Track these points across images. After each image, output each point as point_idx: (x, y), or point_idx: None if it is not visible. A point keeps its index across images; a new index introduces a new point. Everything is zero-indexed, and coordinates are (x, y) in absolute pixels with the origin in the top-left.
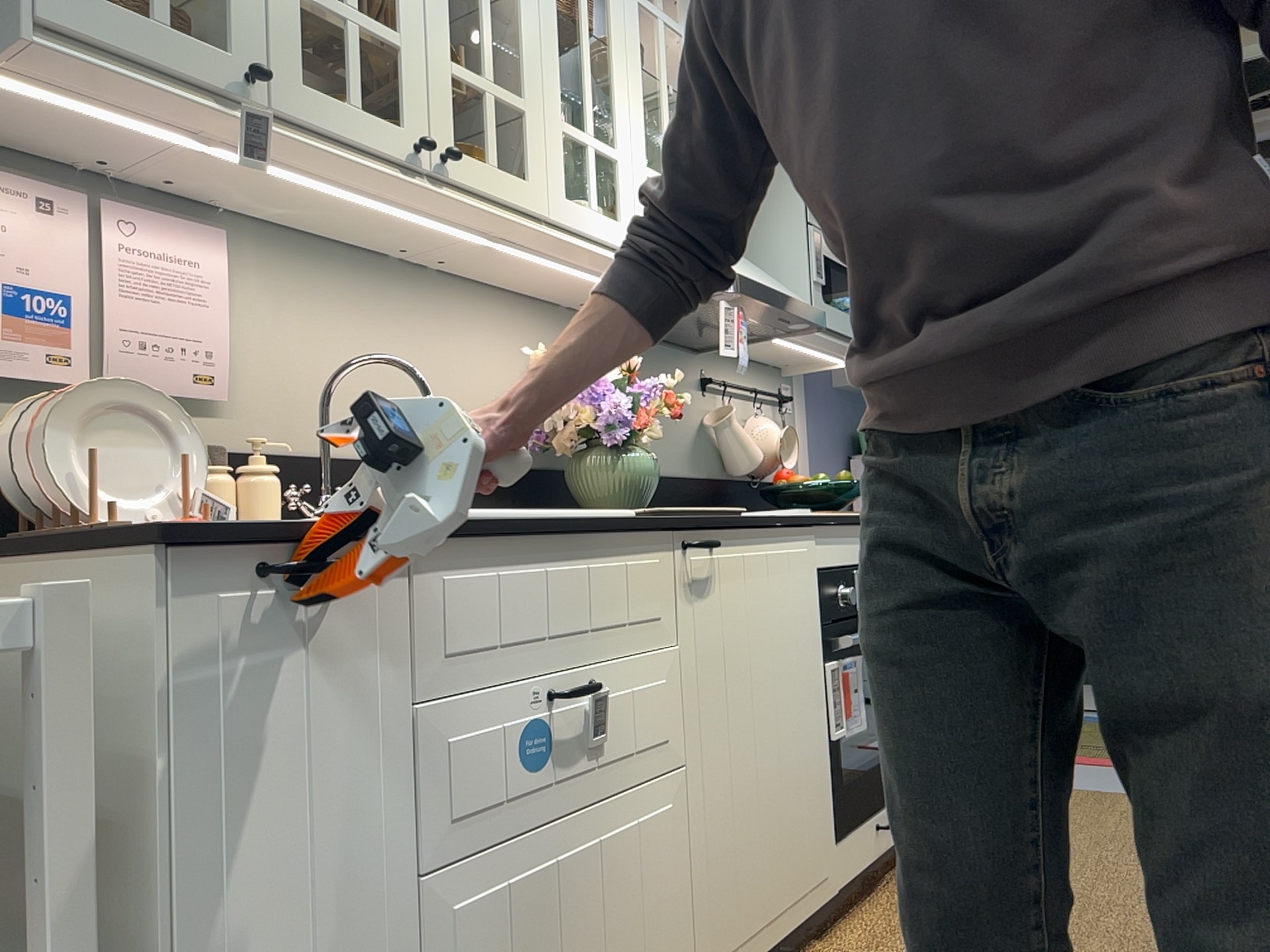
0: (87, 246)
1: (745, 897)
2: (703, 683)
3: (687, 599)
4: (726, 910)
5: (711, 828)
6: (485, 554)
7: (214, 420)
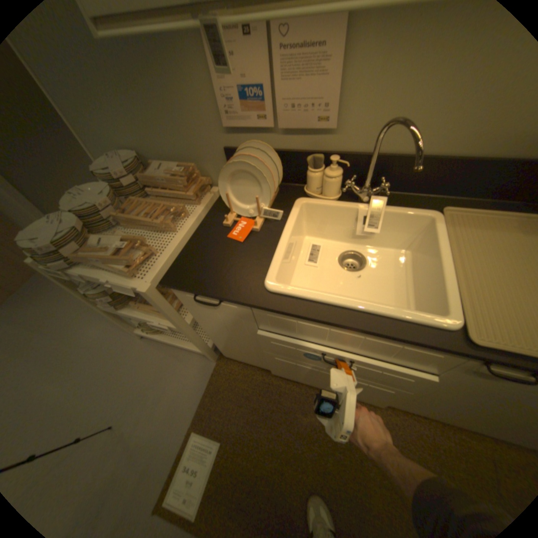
0: (265, 49)
1: (435, 414)
2: (454, 389)
3: (467, 373)
4: (417, 409)
5: (422, 401)
6: (292, 317)
7: (331, 135)
